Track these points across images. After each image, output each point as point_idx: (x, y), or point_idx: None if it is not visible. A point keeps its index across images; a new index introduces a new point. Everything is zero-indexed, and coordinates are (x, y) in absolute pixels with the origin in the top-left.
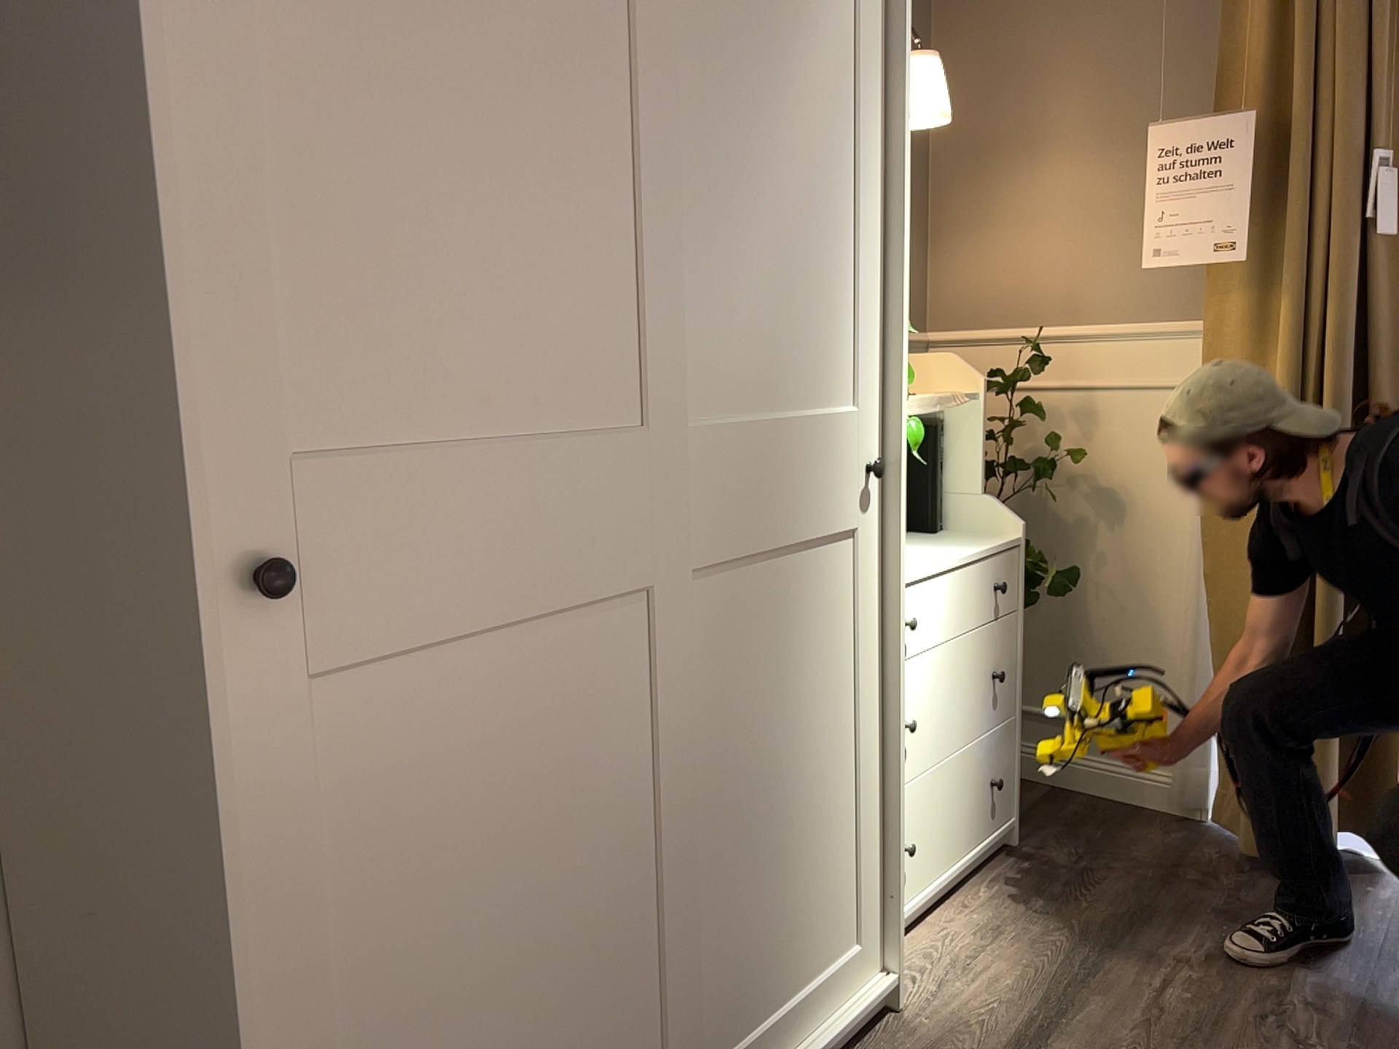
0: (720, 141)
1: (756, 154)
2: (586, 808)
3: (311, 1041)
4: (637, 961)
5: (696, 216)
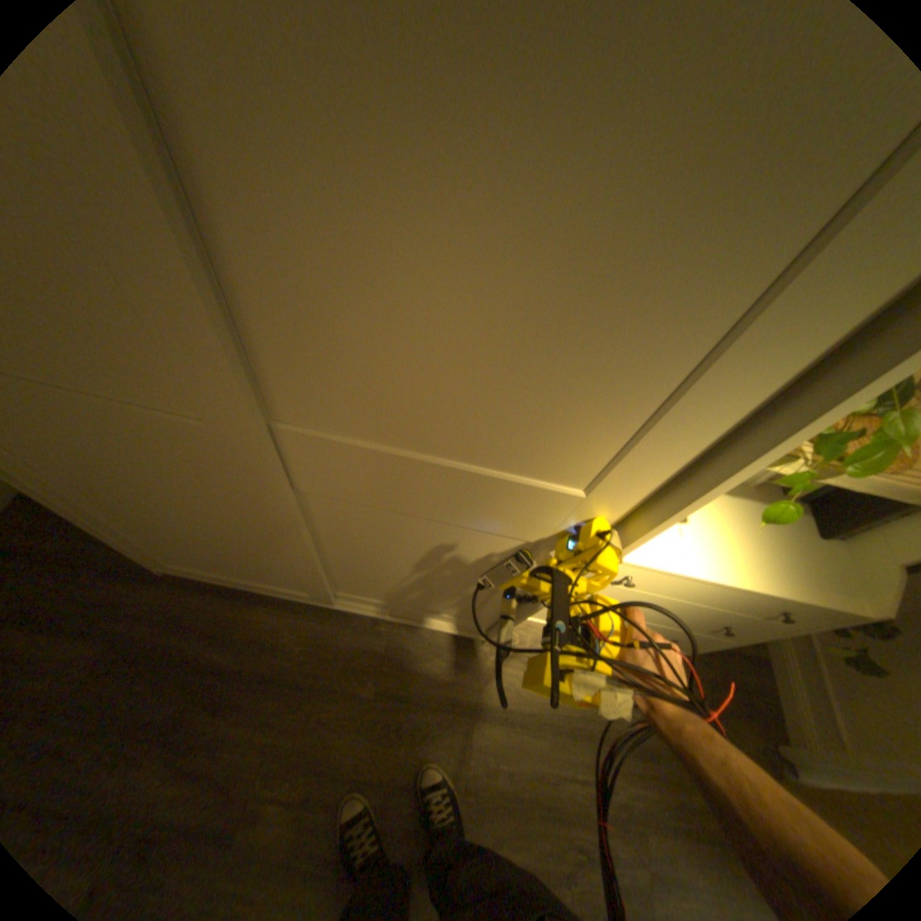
0: (321, 113)
1: (440, 154)
2: (224, 528)
3: (85, 512)
4: (279, 567)
5: (274, 245)
